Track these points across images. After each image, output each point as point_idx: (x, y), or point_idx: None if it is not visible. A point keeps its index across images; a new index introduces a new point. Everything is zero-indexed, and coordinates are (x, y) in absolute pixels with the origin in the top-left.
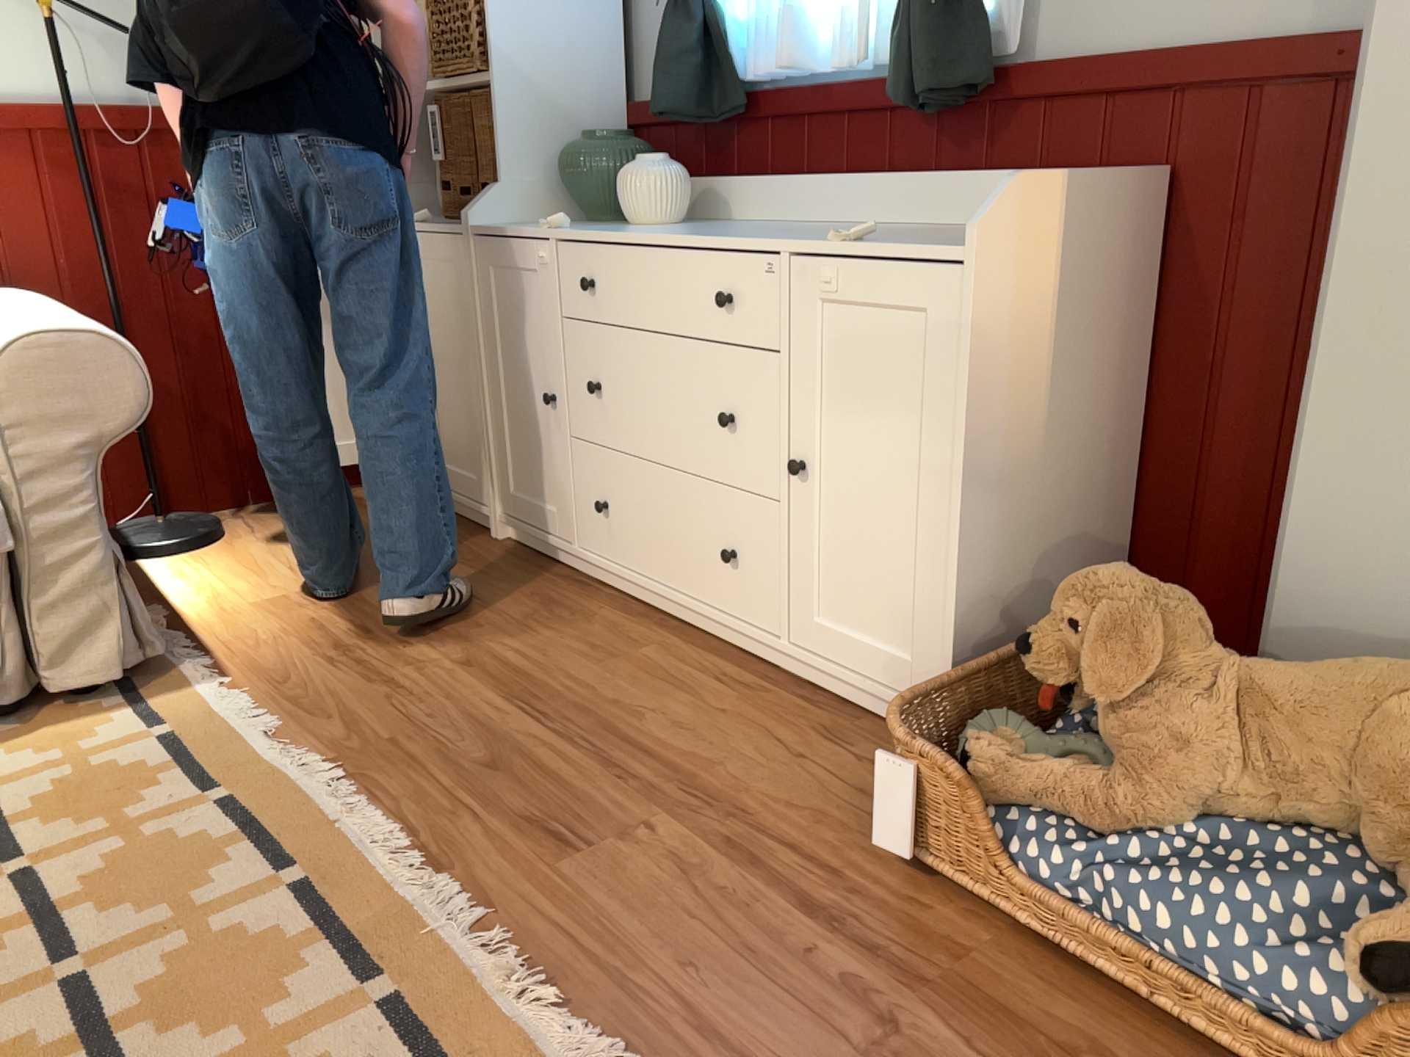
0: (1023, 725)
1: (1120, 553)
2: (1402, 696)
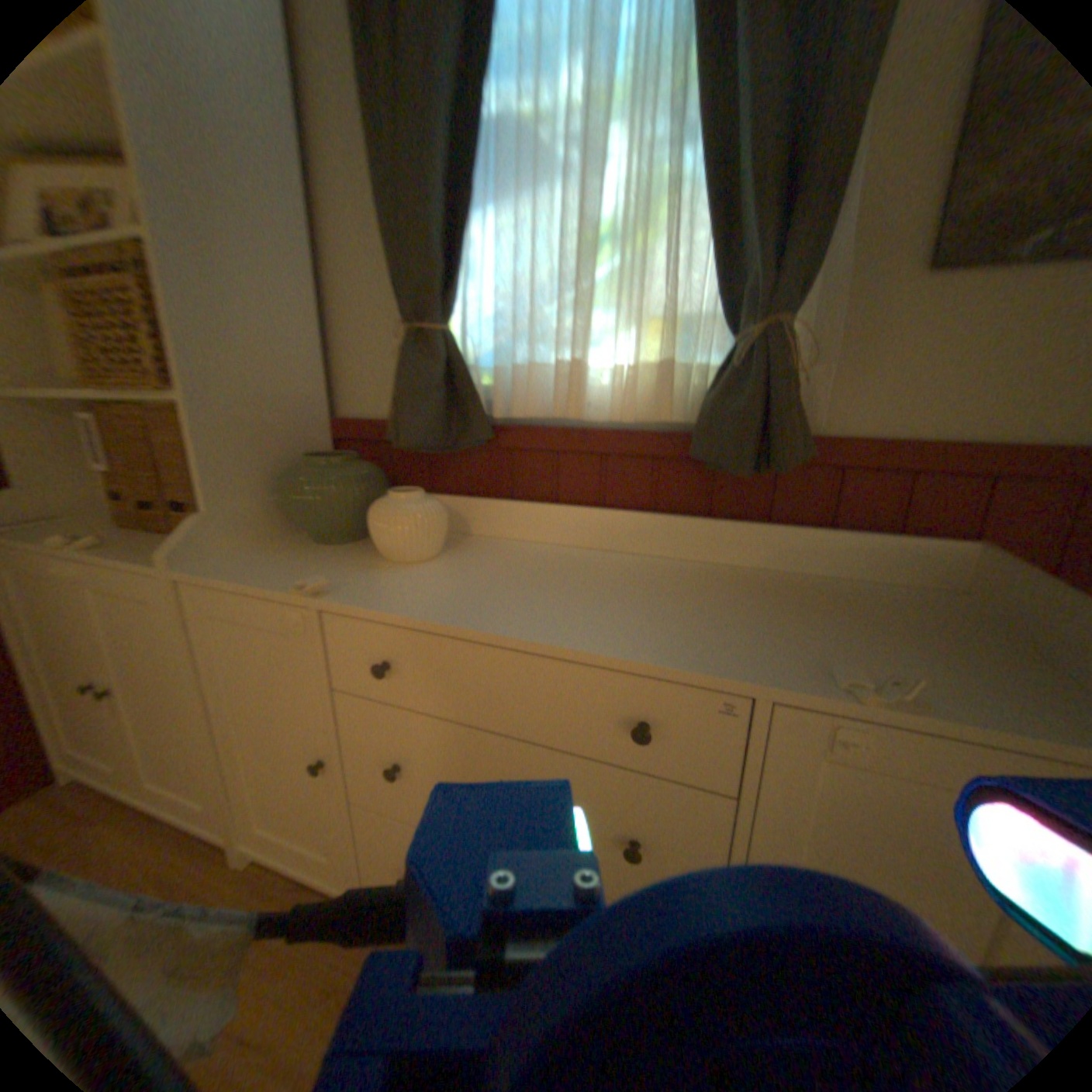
0: None
1: None
2: None
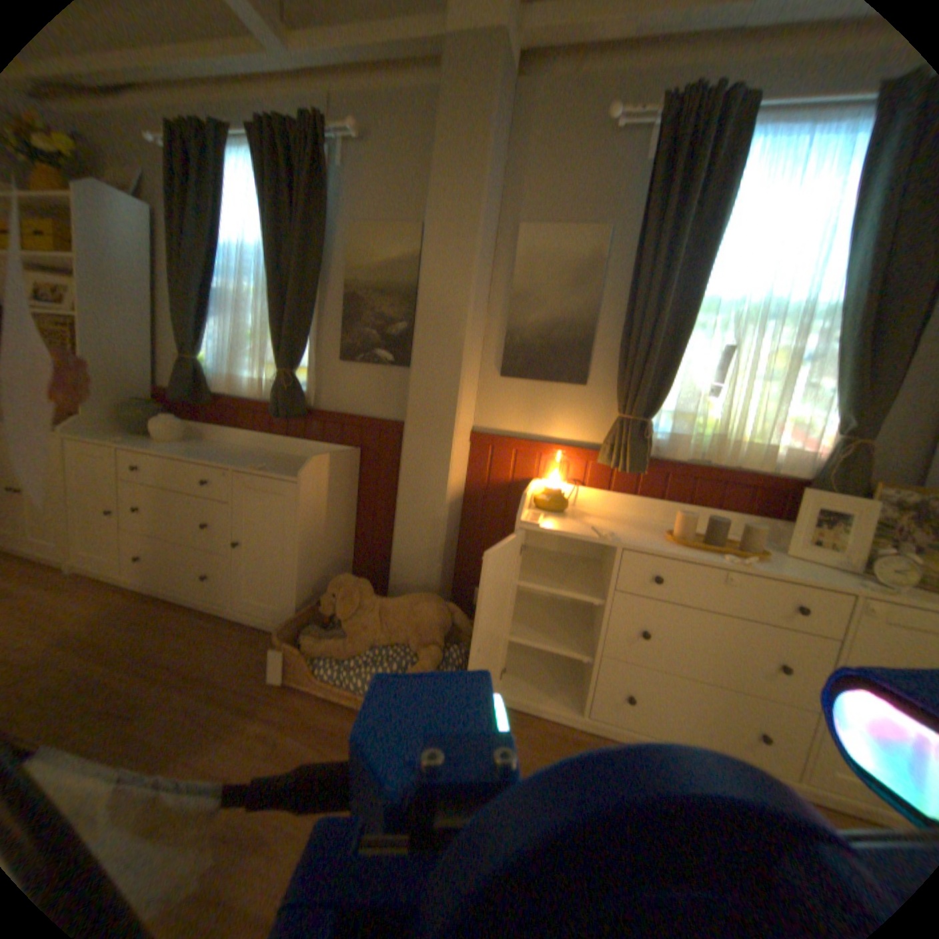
0: (320, 627)
1: (352, 562)
2: (418, 605)
